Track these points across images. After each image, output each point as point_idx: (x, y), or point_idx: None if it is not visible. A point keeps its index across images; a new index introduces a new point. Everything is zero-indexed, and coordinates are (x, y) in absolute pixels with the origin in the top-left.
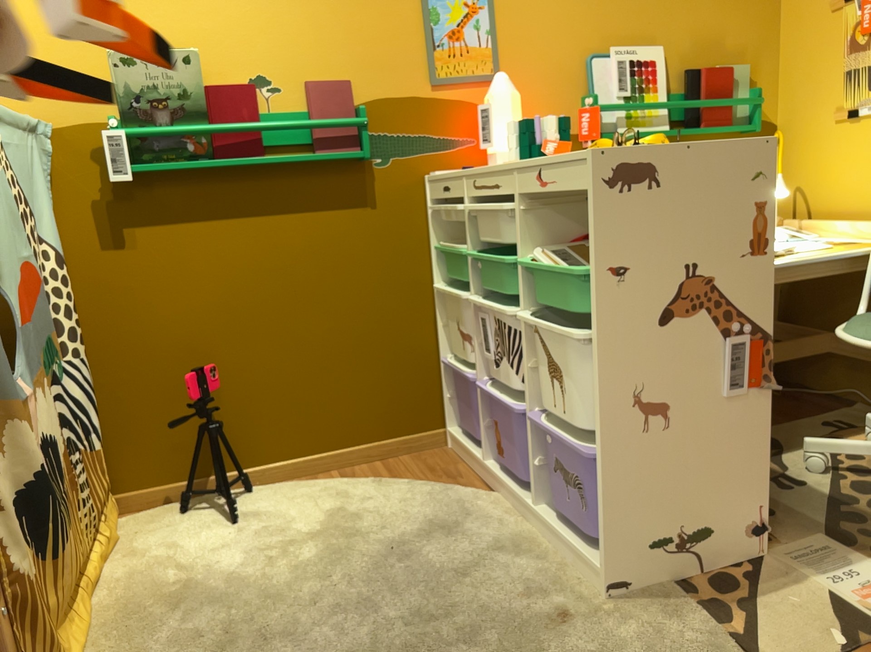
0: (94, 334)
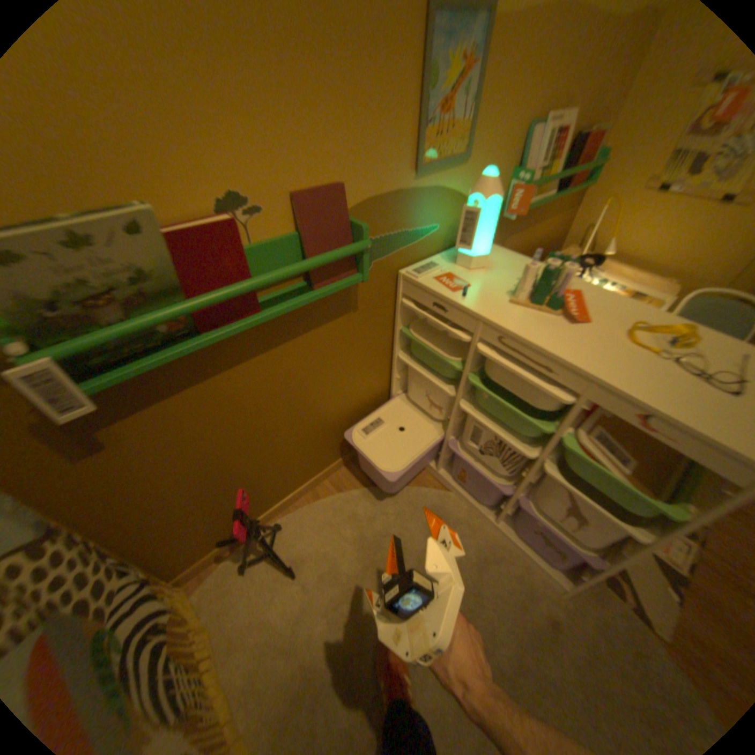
0: (107, 521)
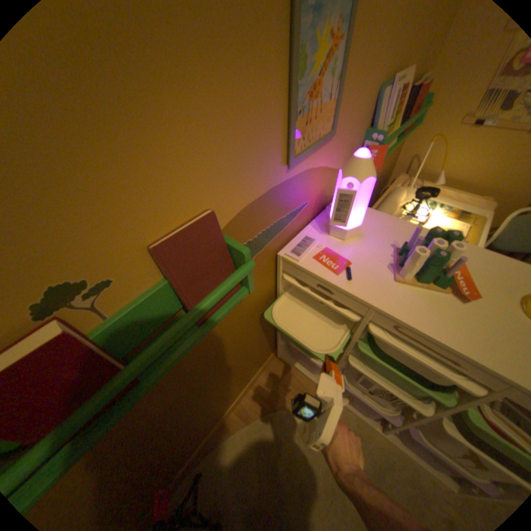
0: None
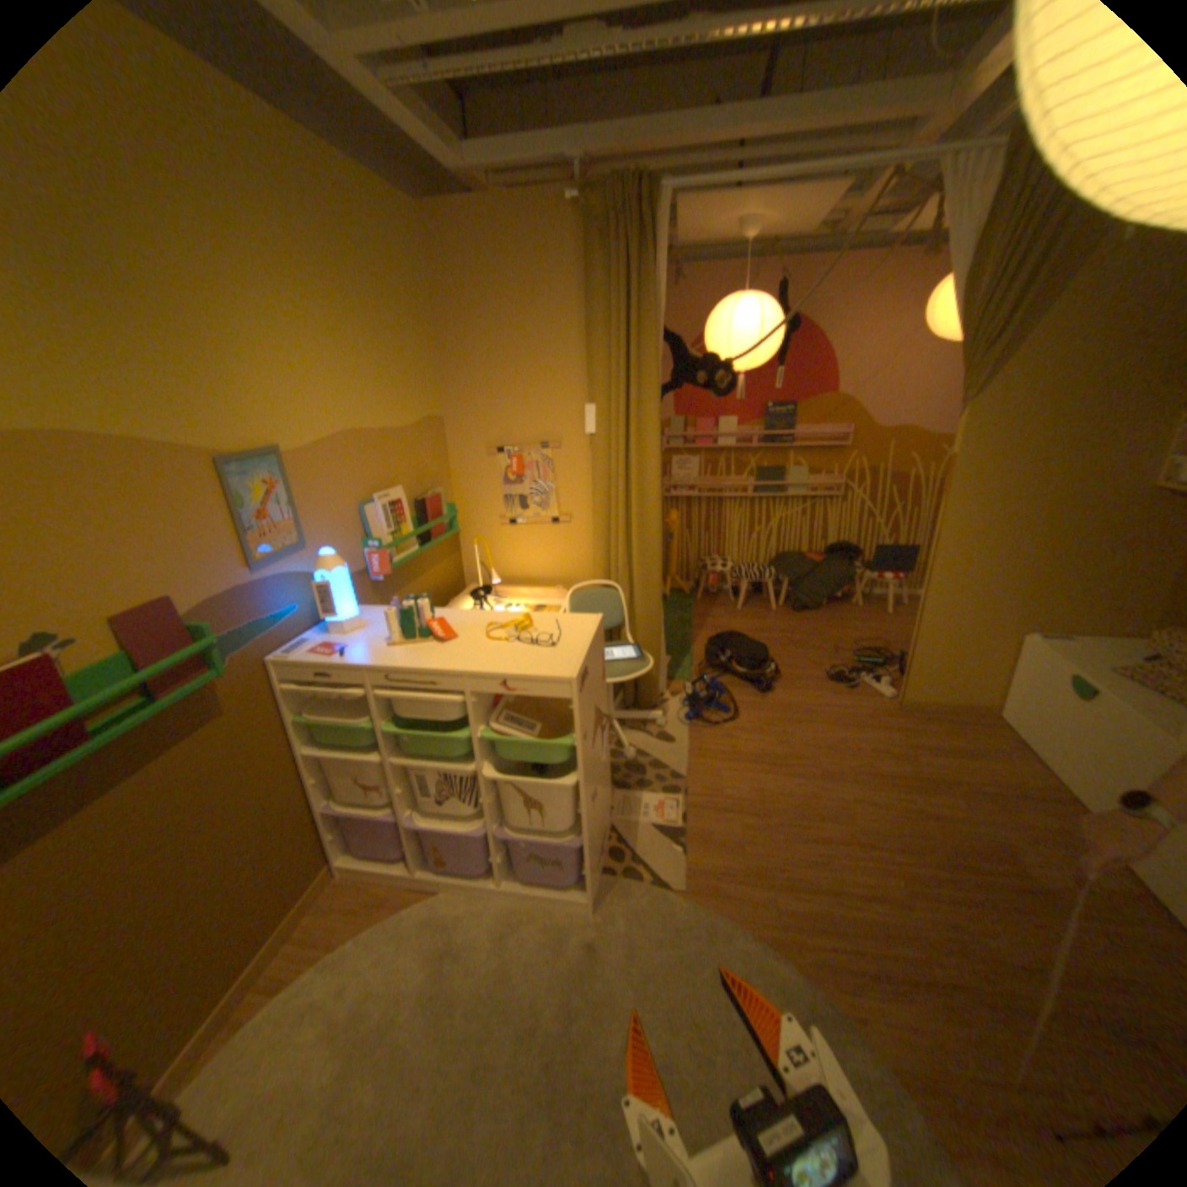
0: None
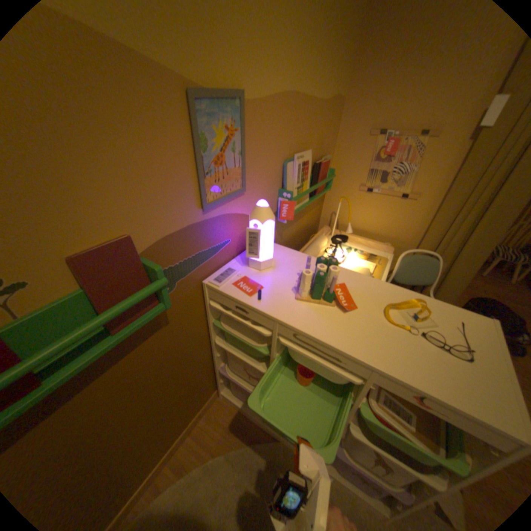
0: None
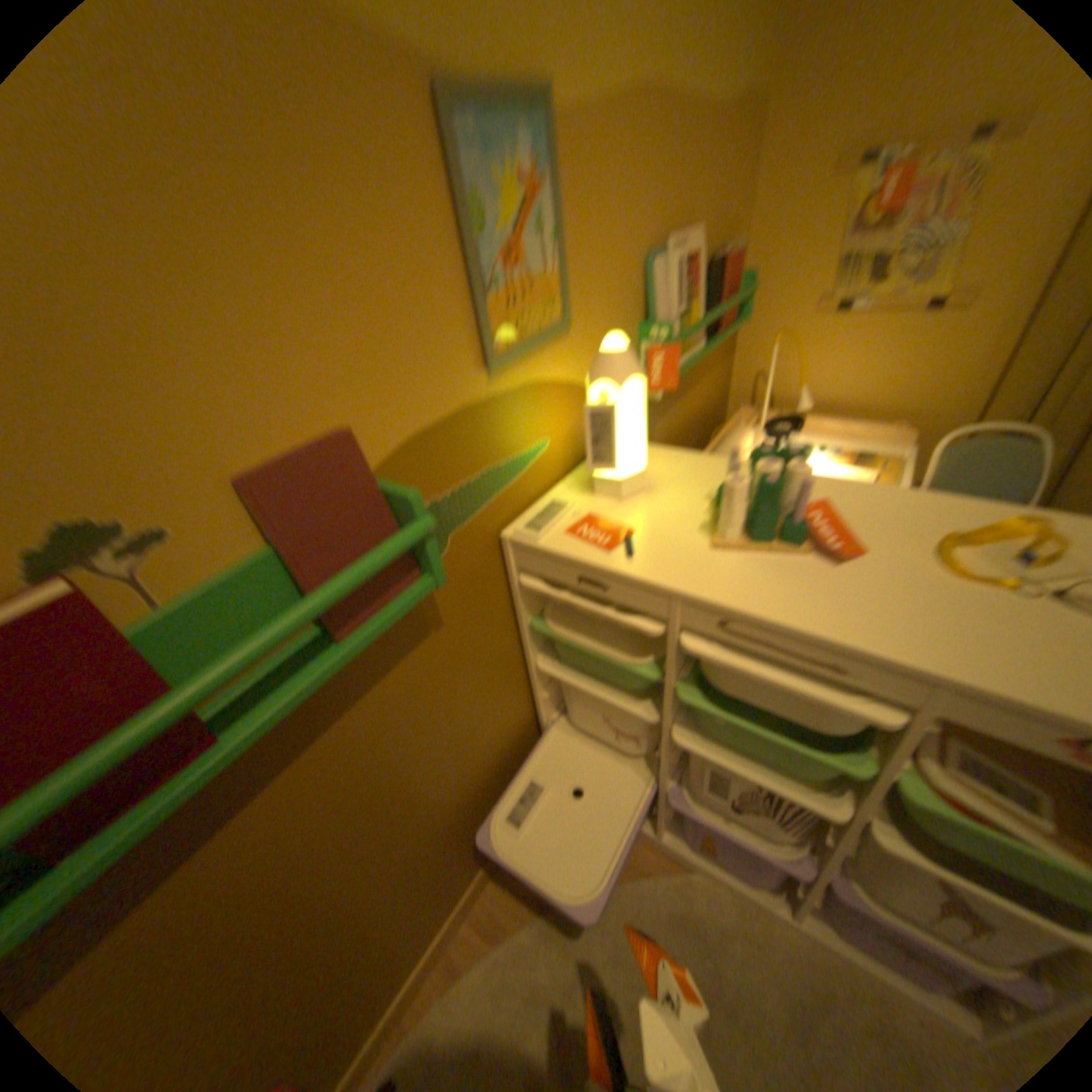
0: None
